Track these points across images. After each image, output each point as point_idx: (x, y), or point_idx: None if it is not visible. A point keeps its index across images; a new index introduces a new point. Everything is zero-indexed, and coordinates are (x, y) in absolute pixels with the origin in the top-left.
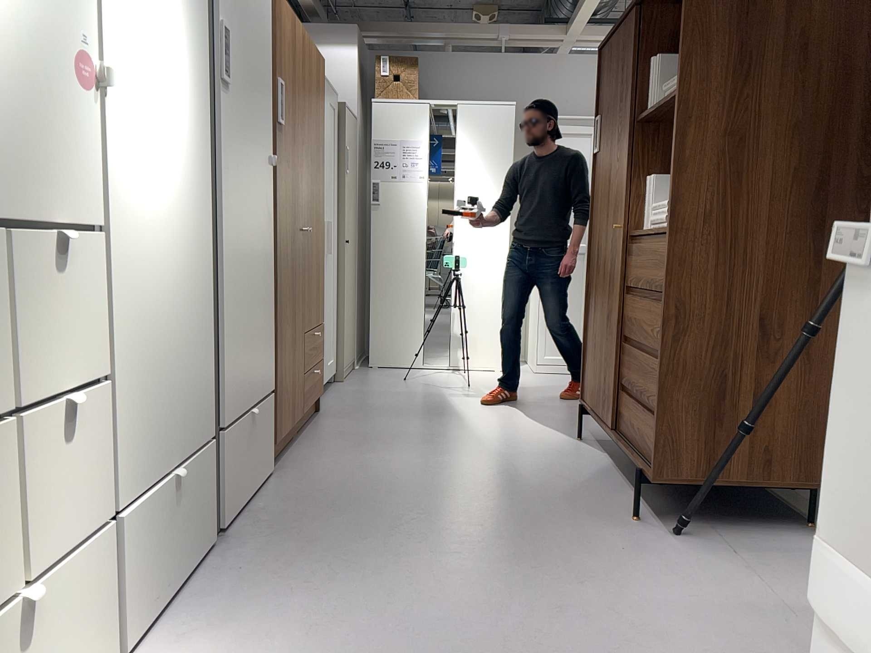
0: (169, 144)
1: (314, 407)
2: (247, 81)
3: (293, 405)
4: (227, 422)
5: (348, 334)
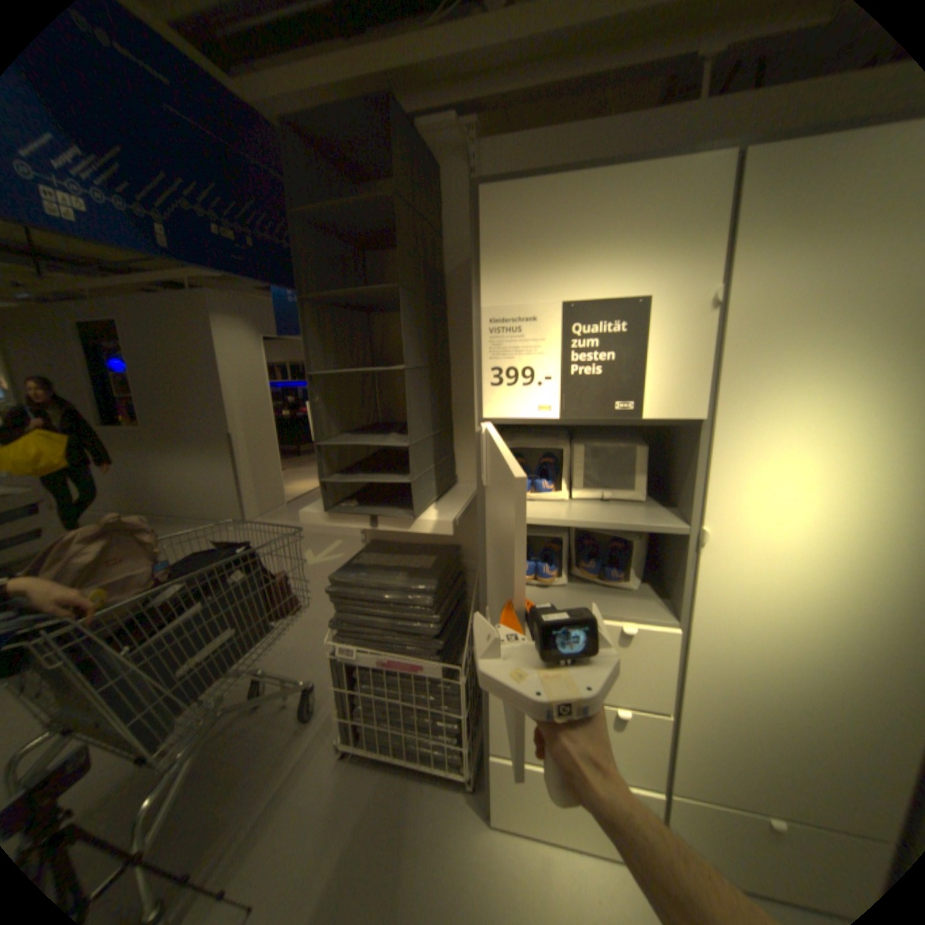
0: (842, 574)
1: None
2: None
3: None
4: None
5: None
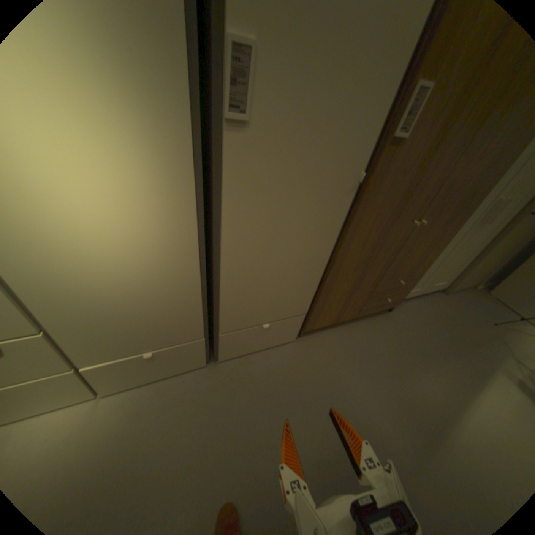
0: (105, 203)
1: (387, 309)
2: (314, 103)
3: (340, 315)
4: (226, 331)
5: (480, 272)
